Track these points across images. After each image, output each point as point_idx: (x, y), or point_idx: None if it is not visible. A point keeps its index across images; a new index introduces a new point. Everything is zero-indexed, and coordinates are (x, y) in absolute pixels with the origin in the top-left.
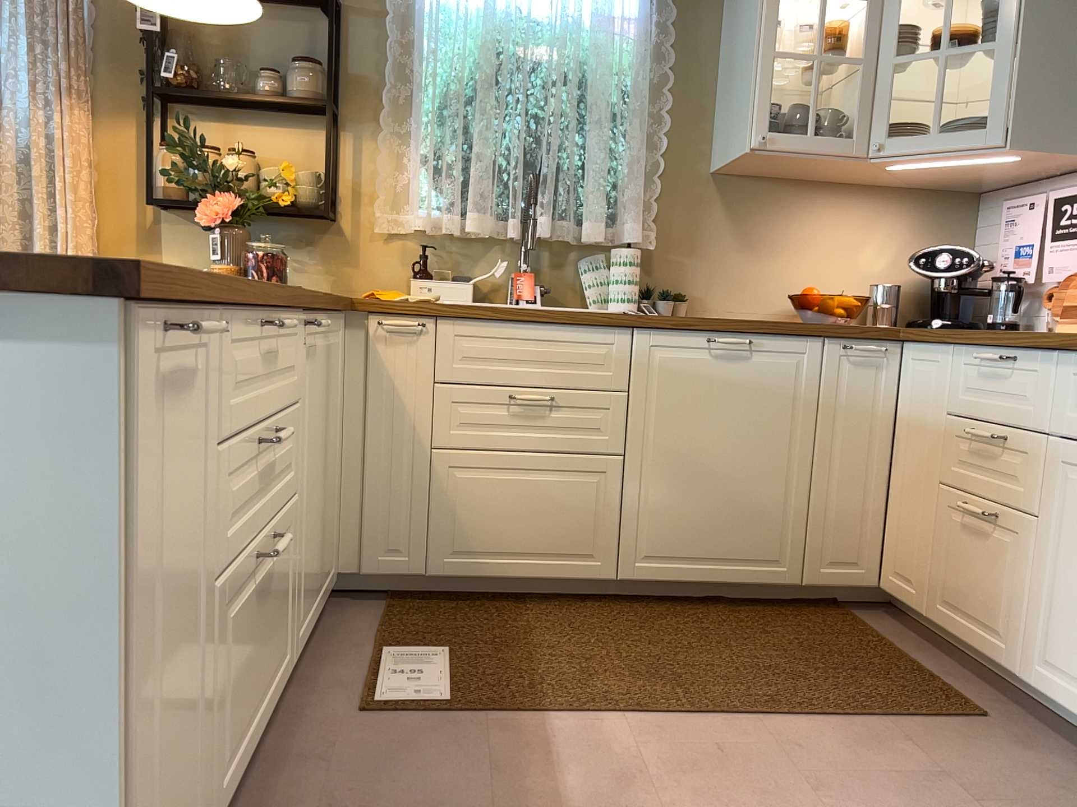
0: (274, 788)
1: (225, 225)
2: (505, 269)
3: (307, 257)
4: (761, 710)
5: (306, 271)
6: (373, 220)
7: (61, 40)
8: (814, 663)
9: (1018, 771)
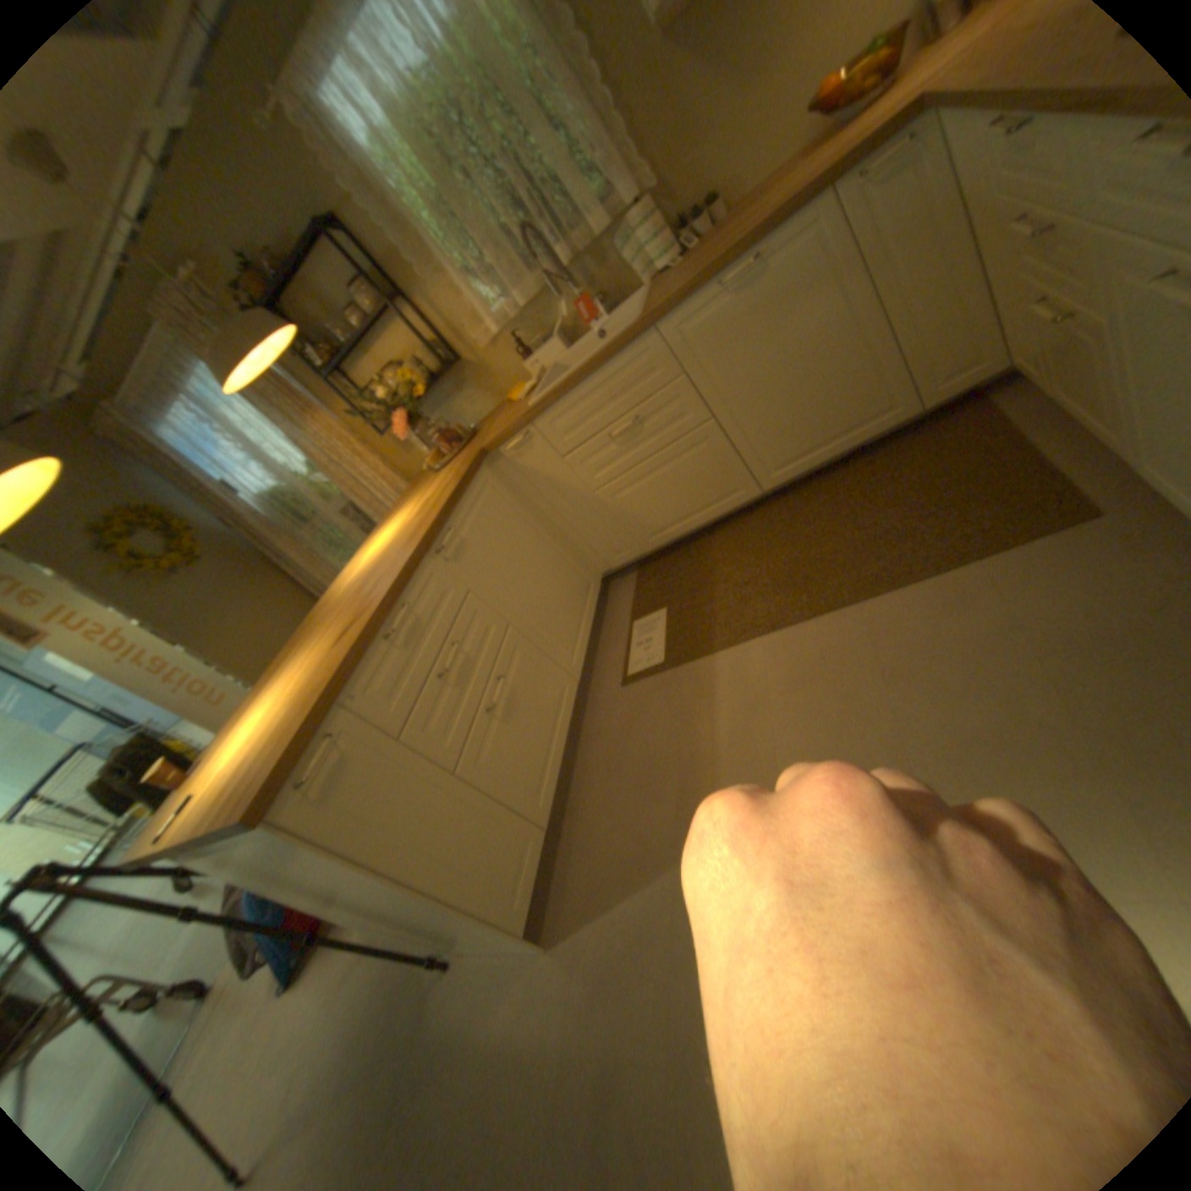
0: (590, 755)
1: (412, 428)
2: (571, 299)
3: (468, 393)
4: (867, 590)
5: (475, 401)
6: (476, 341)
7: (269, 390)
8: (929, 505)
9: (1110, 588)
